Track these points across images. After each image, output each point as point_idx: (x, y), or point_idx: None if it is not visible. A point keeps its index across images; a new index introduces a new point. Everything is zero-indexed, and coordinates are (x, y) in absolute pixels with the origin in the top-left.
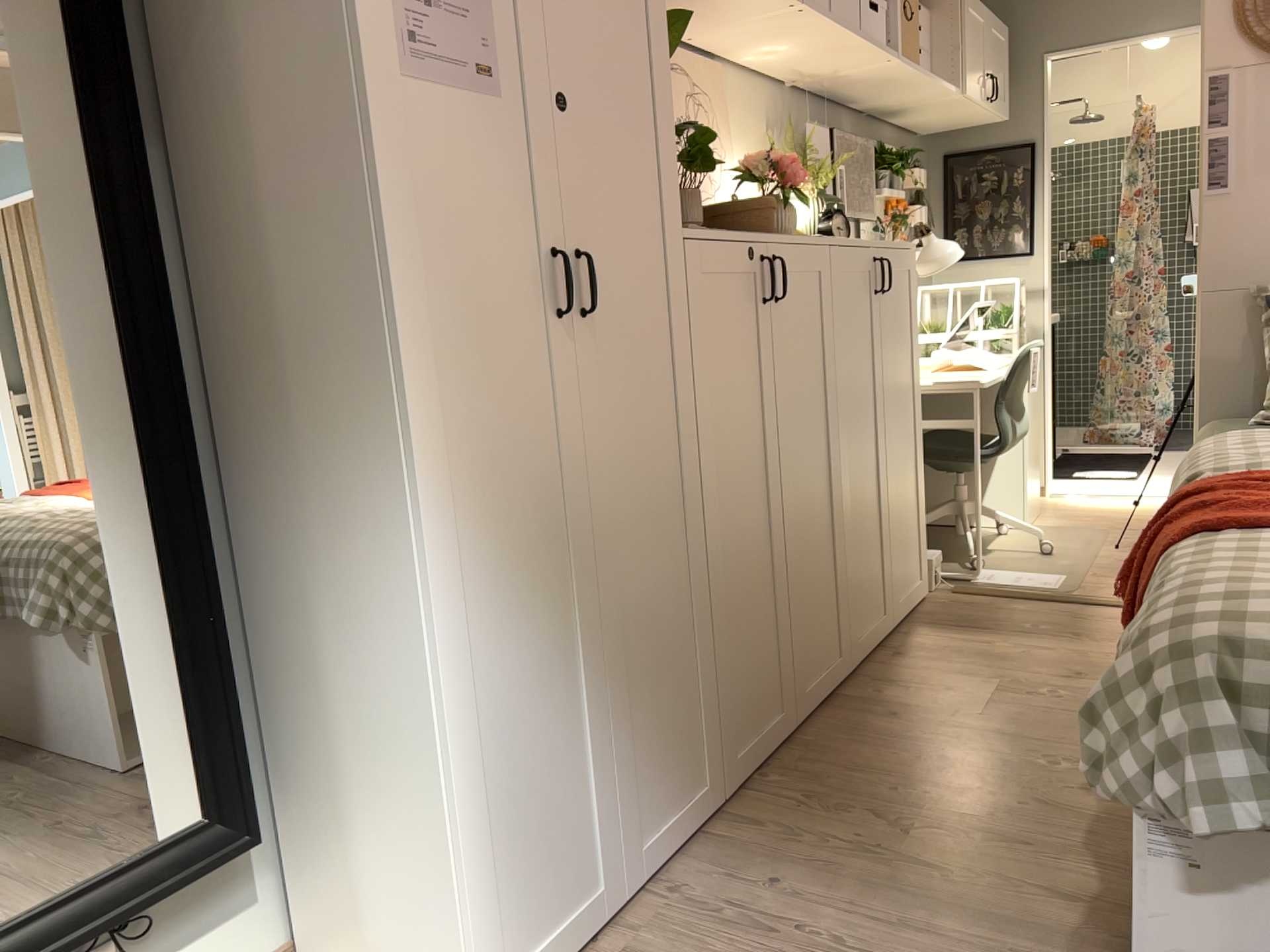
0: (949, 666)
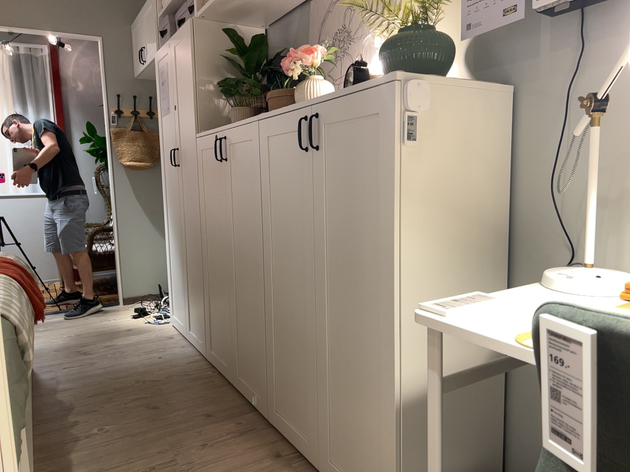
0: (231, 470)
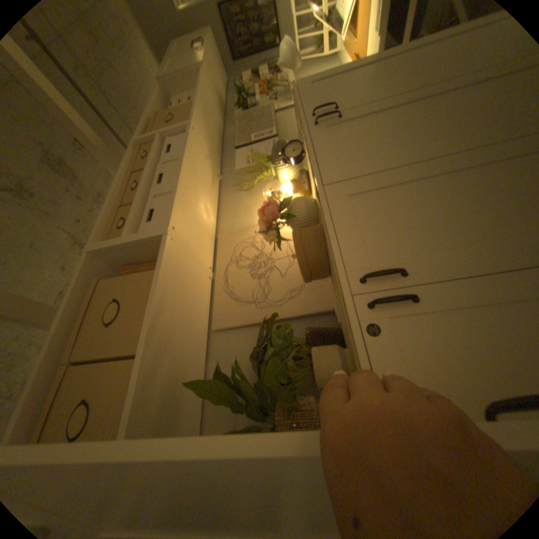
0: None
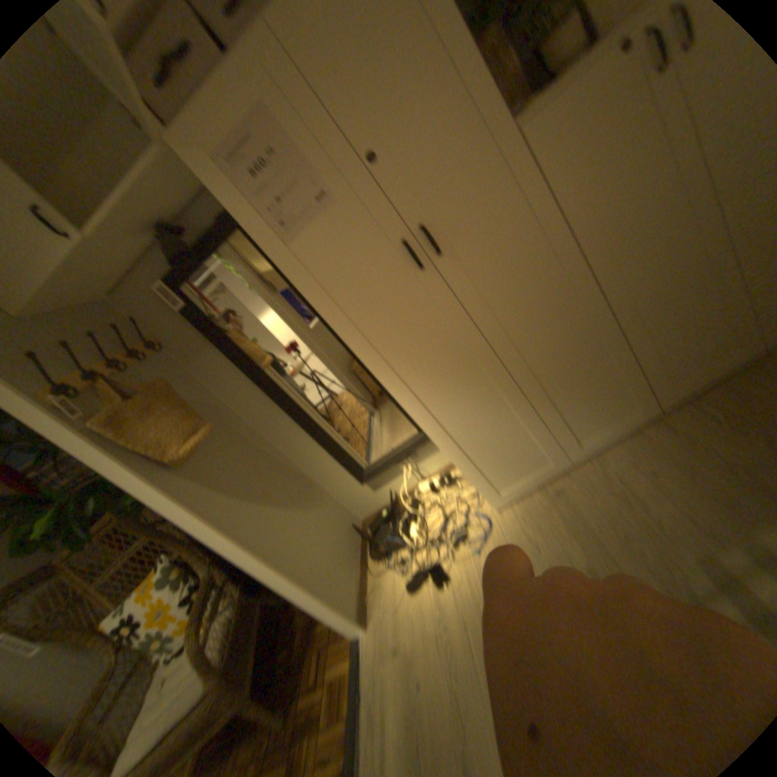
0: None
